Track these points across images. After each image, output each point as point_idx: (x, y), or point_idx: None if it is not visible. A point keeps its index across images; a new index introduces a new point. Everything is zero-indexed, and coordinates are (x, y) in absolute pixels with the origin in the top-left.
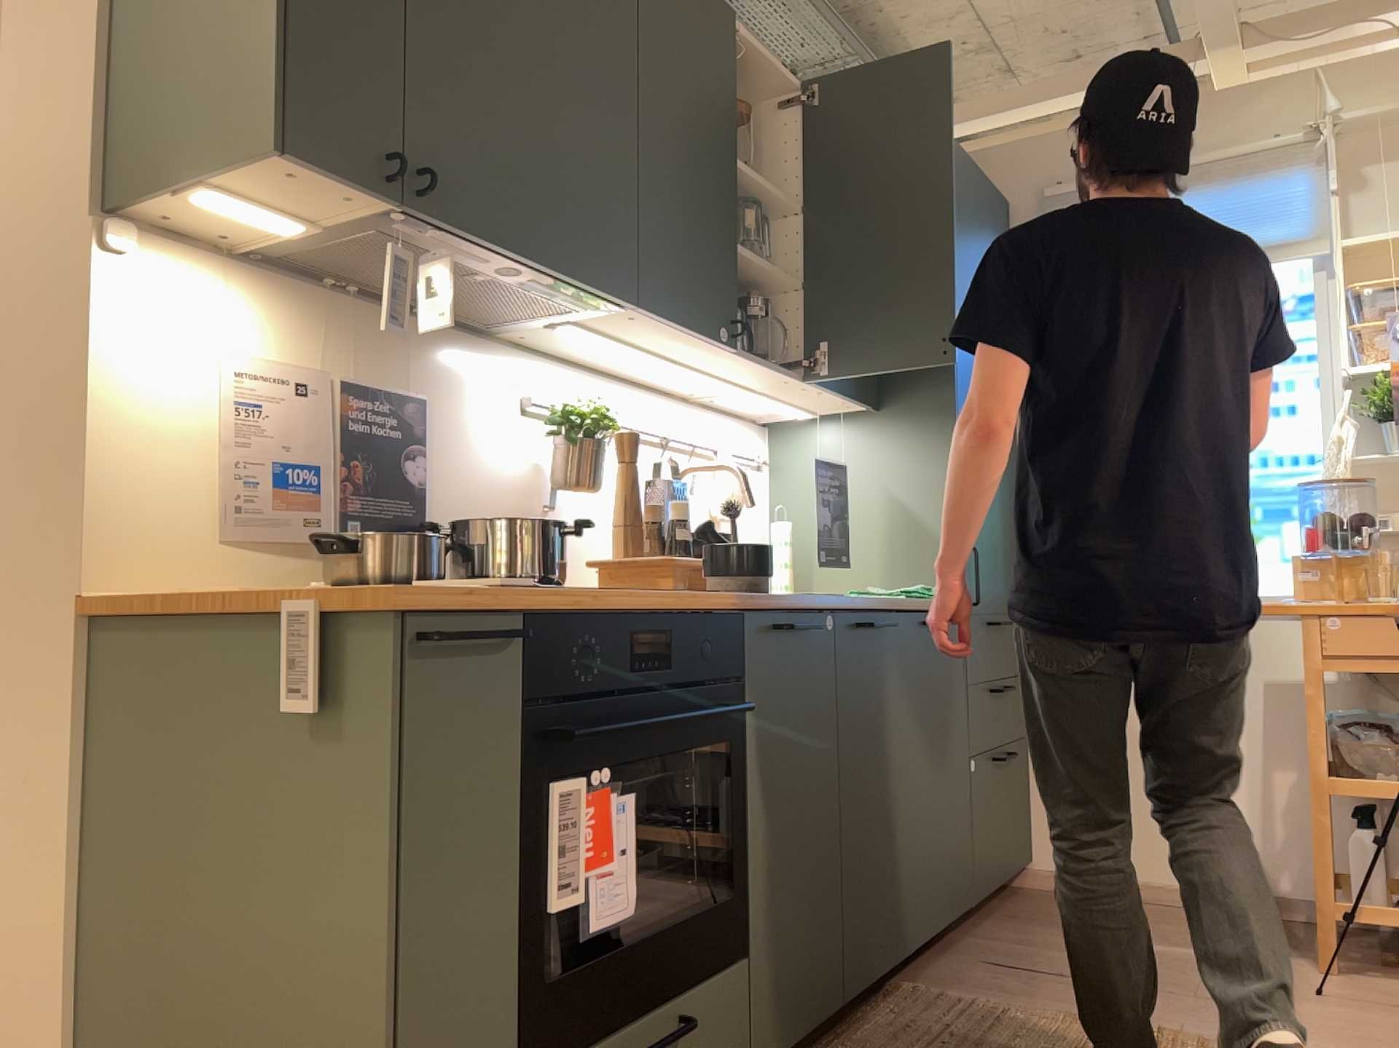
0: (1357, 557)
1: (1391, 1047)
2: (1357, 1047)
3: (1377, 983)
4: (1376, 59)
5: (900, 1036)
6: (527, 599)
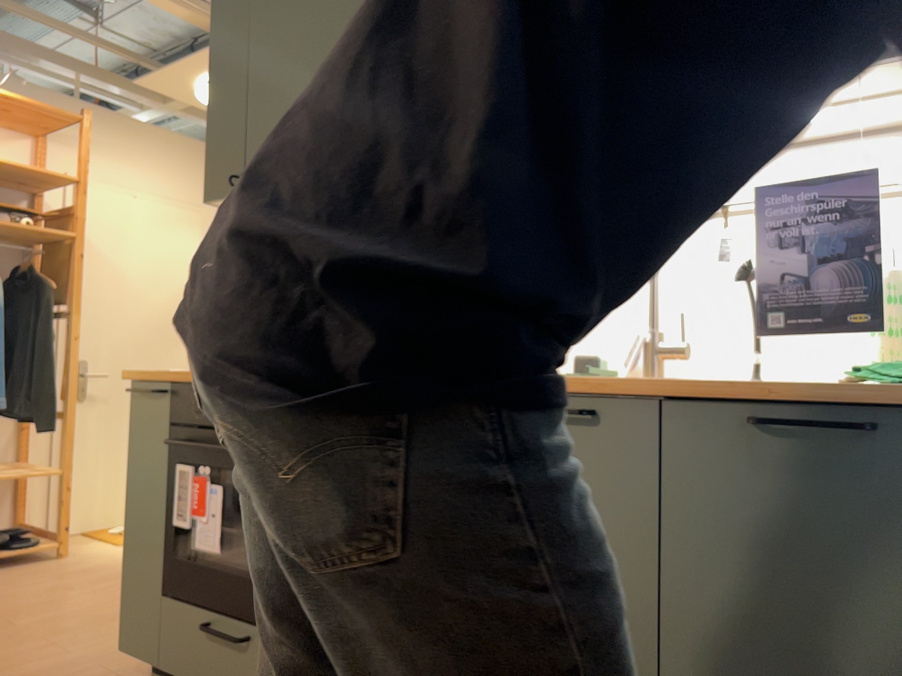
0: None
1: None
2: None
3: None
4: None
5: None
6: (165, 375)
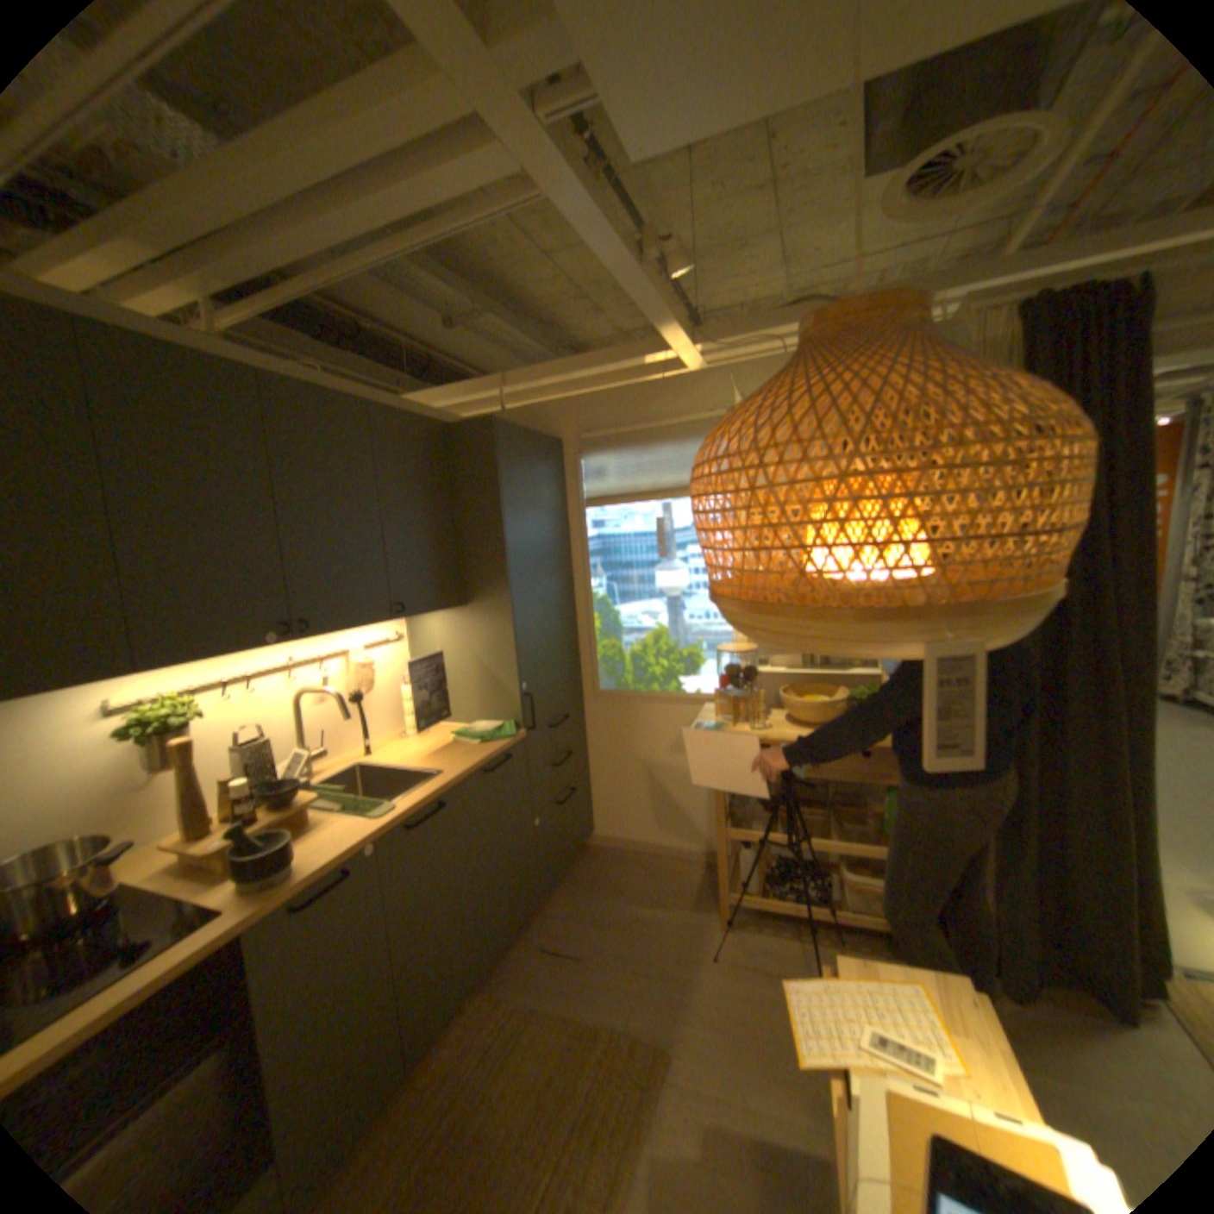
0: (749, 691)
1: (737, 1025)
2: (719, 1030)
3: (748, 941)
4: (772, 360)
5: (449, 1075)
6: None
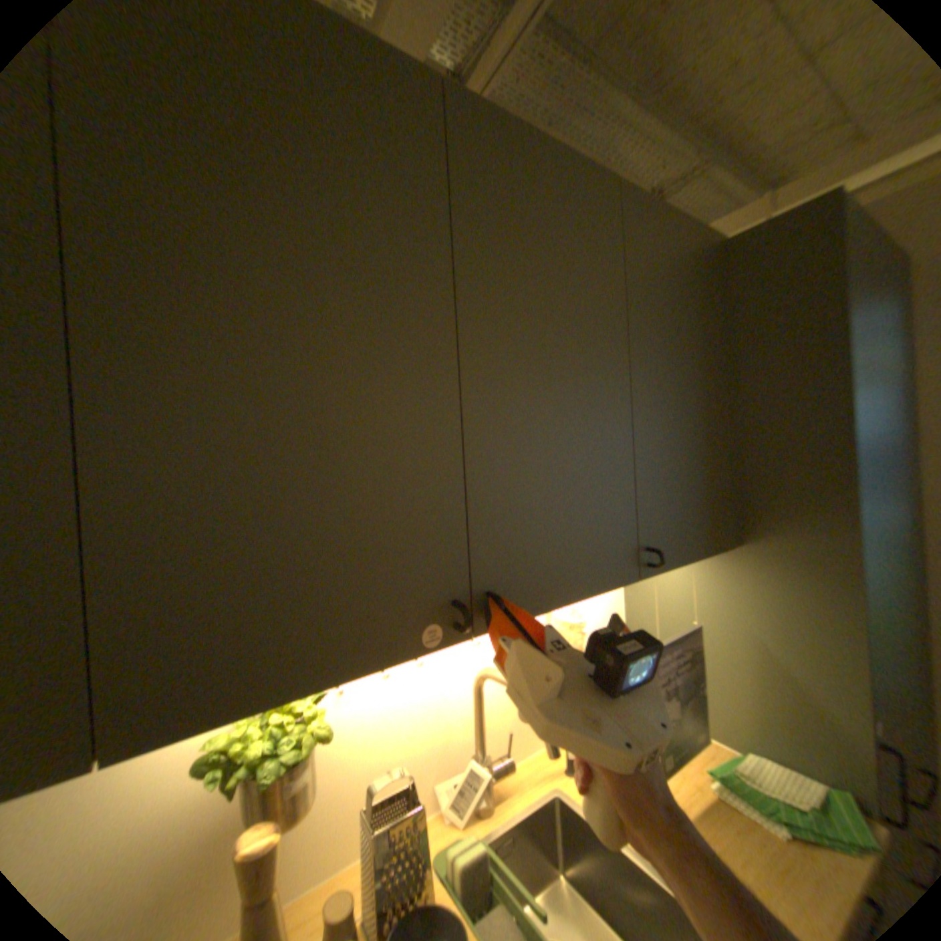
0: None
1: None
2: None
3: None
4: None
5: None
6: None
